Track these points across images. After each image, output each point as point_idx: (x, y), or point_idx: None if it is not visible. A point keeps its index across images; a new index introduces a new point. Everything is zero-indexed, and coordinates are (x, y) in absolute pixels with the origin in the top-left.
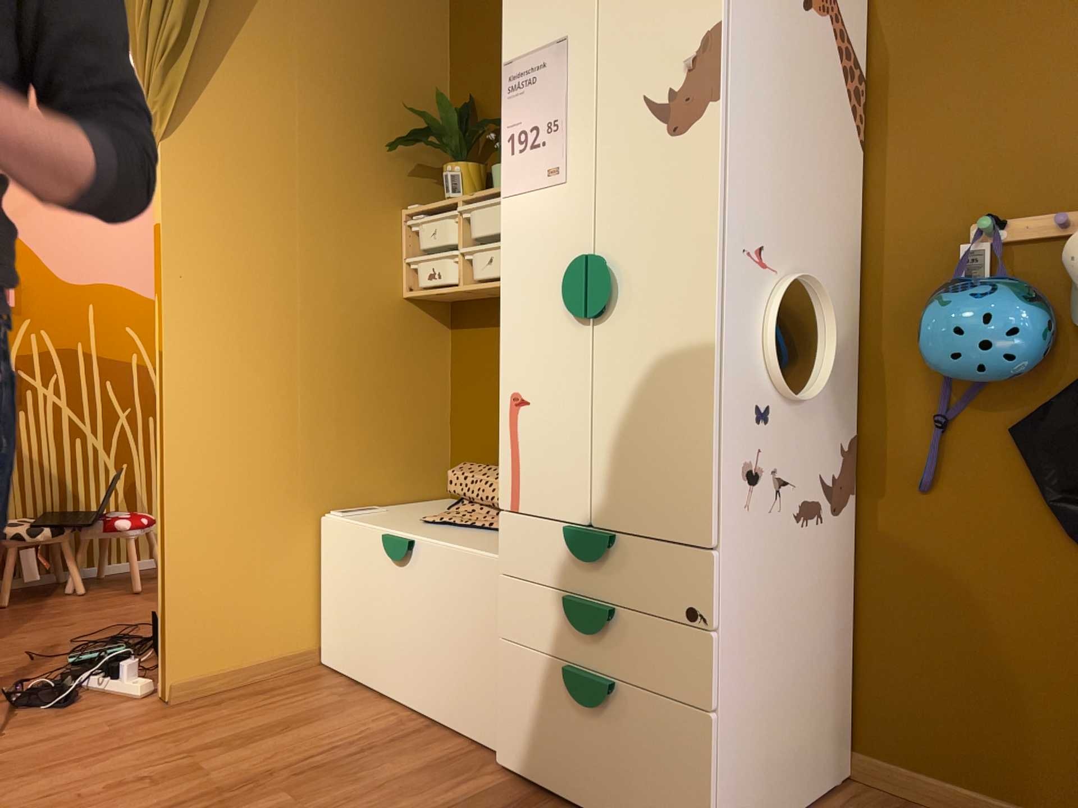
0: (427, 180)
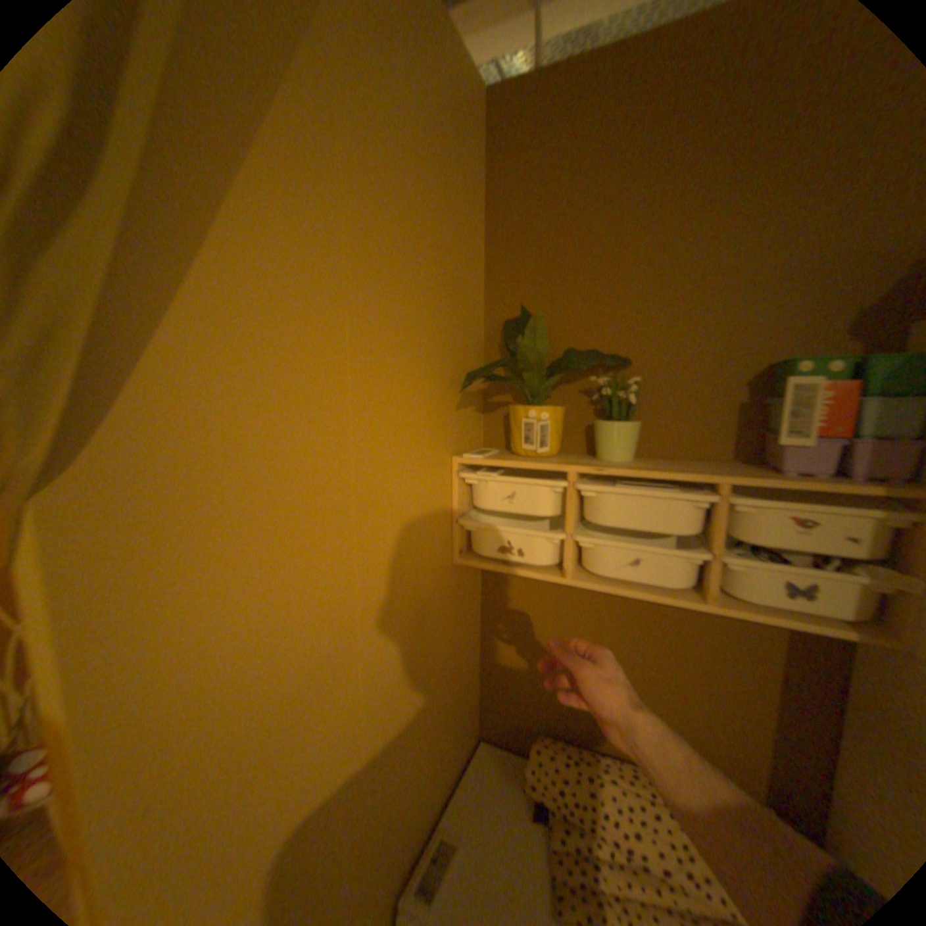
0: (468, 409)
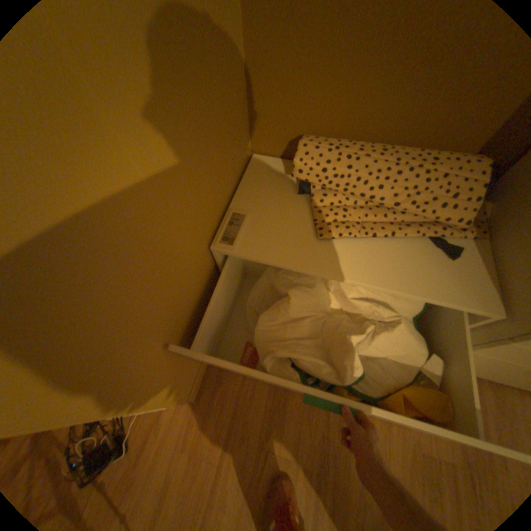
0: None
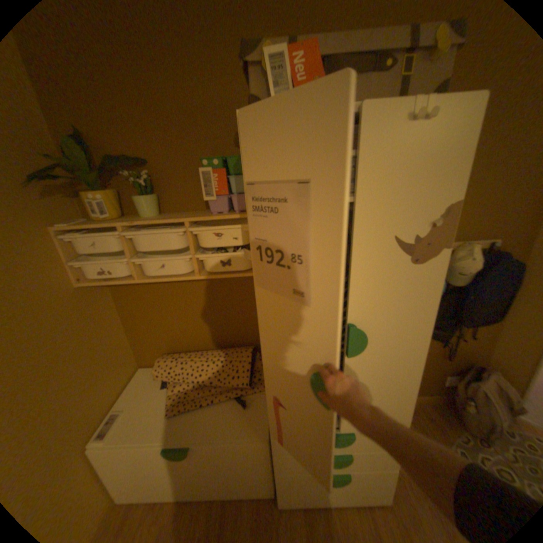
0: (57, 197)
